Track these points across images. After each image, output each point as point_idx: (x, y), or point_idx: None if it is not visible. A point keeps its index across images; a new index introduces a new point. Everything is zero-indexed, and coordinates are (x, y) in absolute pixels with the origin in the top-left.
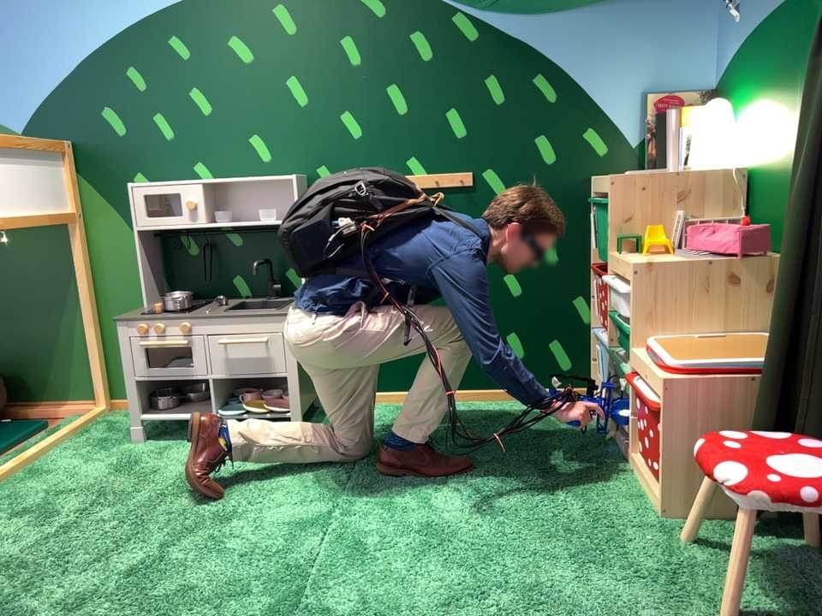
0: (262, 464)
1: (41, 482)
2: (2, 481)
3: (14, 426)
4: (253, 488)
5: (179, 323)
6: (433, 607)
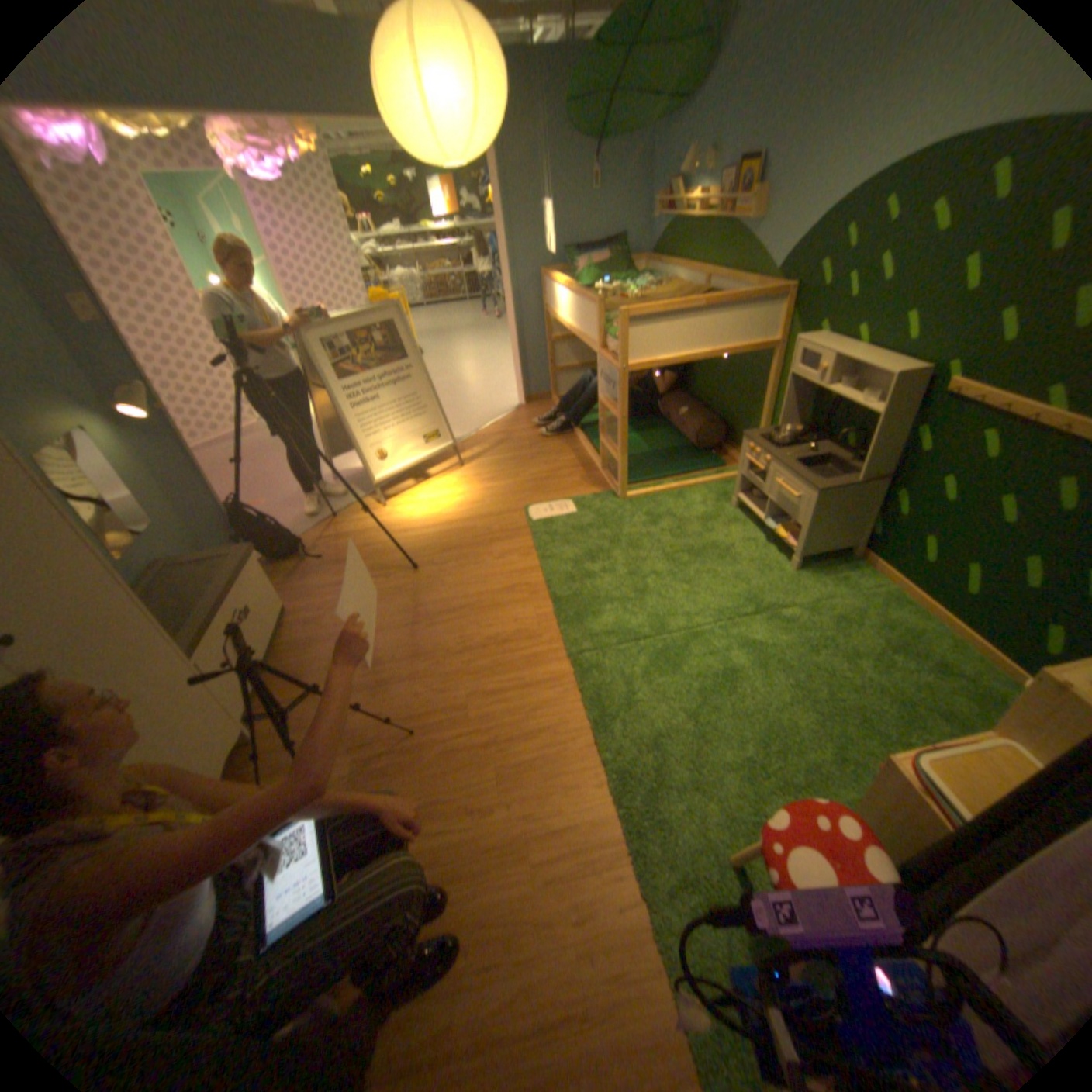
0: (753, 570)
1: (676, 505)
2: (668, 493)
3: (718, 458)
4: (724, 580)
5: (767, 458)
6: (666, 697)
